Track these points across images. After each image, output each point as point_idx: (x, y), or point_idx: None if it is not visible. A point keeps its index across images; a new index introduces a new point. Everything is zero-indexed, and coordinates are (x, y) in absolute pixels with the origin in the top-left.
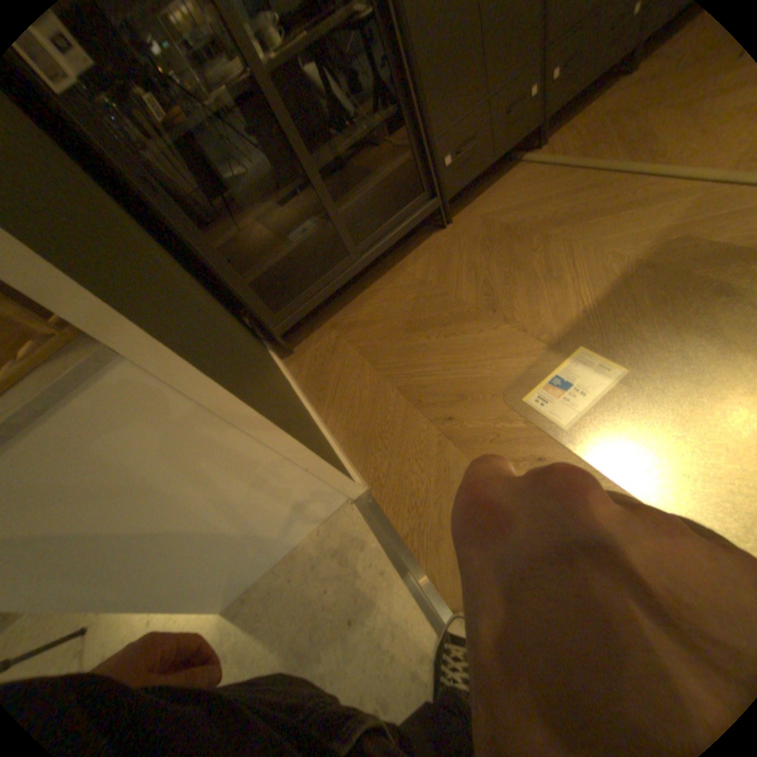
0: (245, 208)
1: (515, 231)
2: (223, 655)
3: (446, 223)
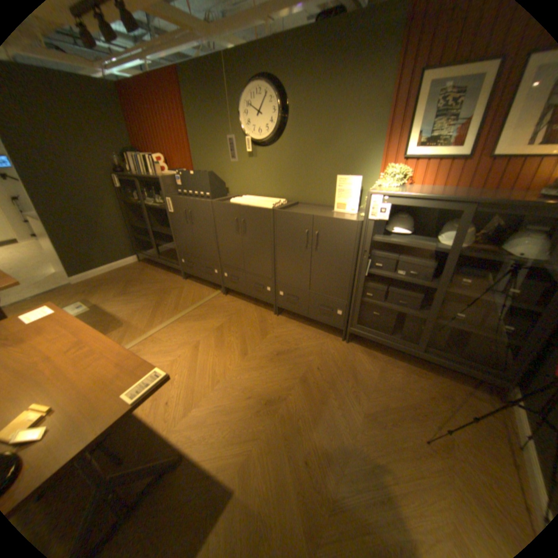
0: (145, 223)
1: (163, 293)
2: (45, 274)
3: (185, 278)
